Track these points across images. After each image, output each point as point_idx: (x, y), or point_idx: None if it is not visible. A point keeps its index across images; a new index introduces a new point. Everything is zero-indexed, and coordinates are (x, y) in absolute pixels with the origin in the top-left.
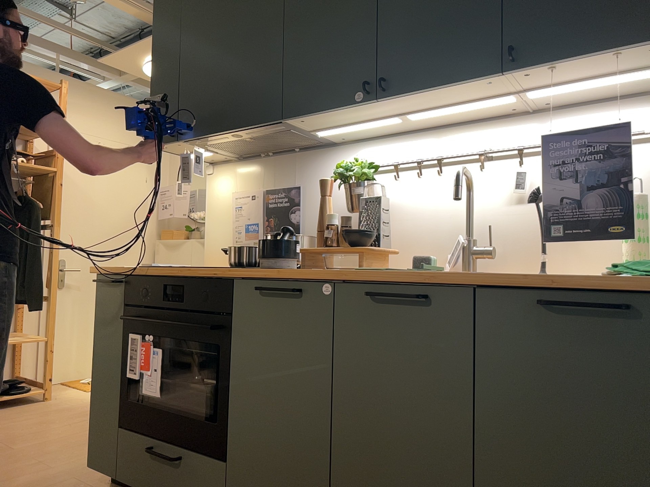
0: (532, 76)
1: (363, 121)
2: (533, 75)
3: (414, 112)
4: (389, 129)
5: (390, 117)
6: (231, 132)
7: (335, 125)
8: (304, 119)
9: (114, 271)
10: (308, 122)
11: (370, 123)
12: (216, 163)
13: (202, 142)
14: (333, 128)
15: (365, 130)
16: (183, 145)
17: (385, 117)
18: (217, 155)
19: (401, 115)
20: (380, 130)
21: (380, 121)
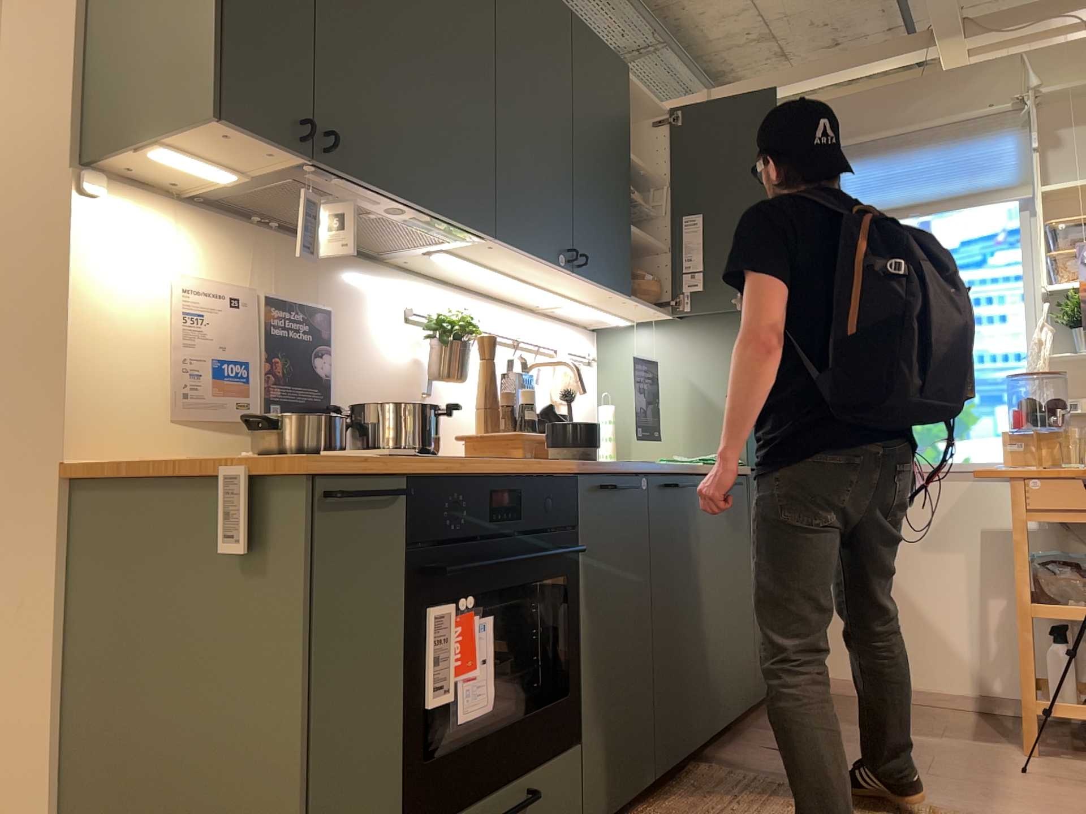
0: (624, 302)
1: (497, 269)
2: (625, 302)
3: (535, 283)
4: (458, 275)
5: (518, 277)
6: (413, 207)
7: (472, 257)
8: (497, 246)
9: (385, 468)
10: (483, 247)
11: (494, 273)
12: (104, 172)
13: (329, 182)
14: (468, 259)
15: (445, 267)
16: (274, 158)
17: (515, 275)
18: (207, 181)
19: (525, 280)
20: (448, 272)
21: (505, 276)
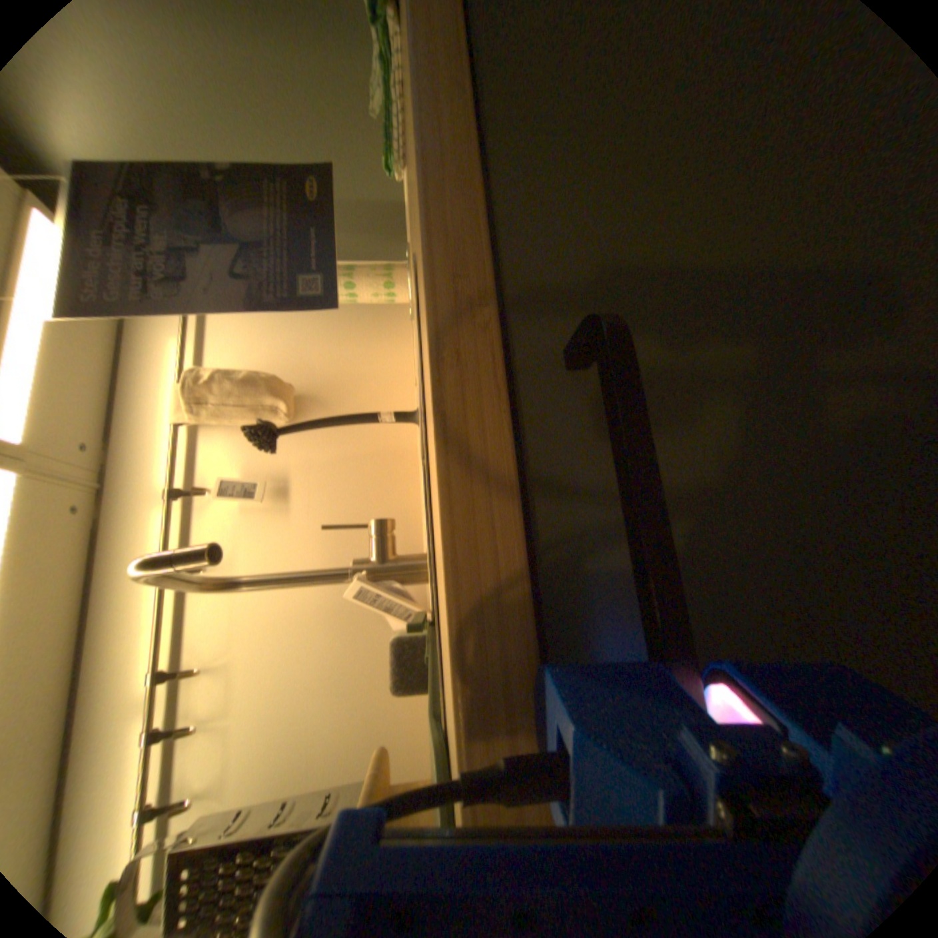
0: None
1: None
2: None
3: None
4: None
5: None
6: None
7: None
8: None
9: None
10: None
11: None
12: None
13: None
14: None
15: None
16: None
17: None
18: None
19: None
20: None
21: None
